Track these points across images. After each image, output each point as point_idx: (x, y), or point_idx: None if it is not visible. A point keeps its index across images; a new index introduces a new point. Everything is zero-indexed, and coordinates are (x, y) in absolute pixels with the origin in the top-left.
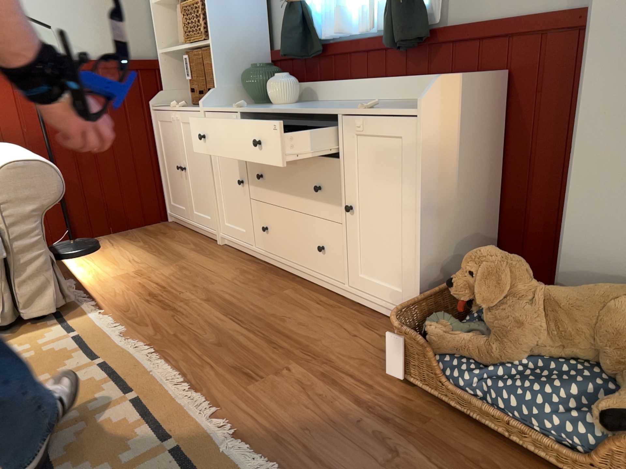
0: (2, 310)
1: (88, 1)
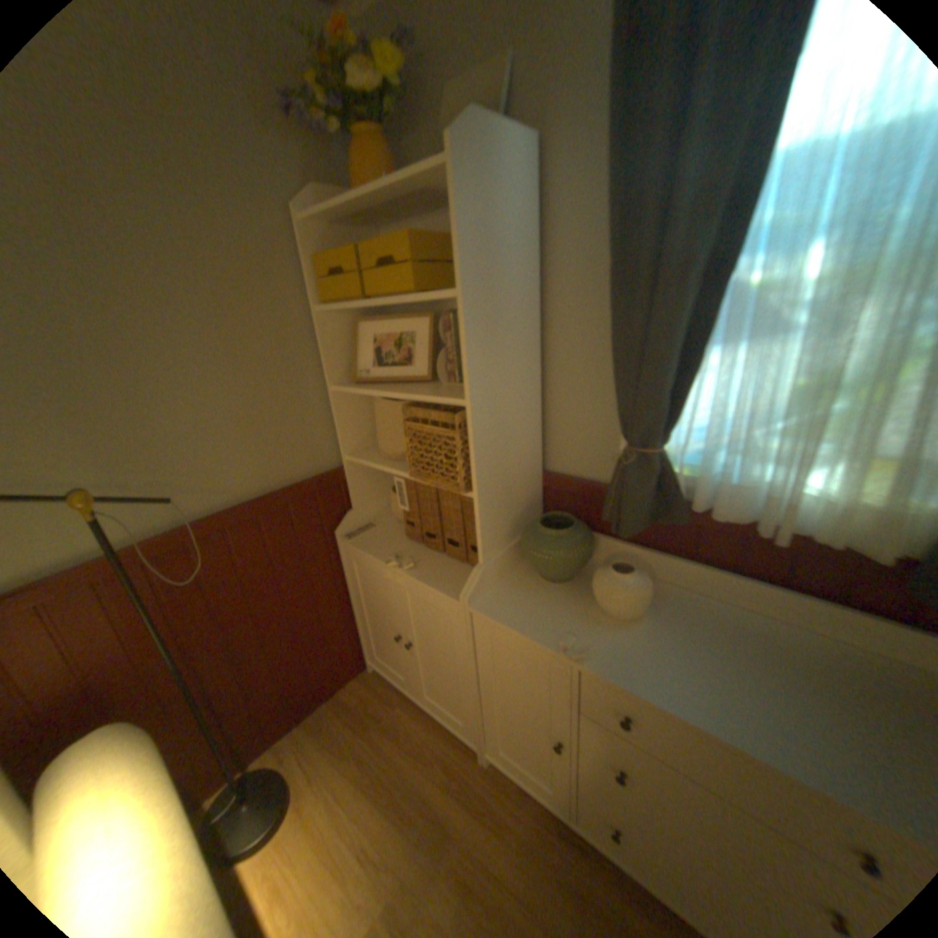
0: None
1: (226, 406)
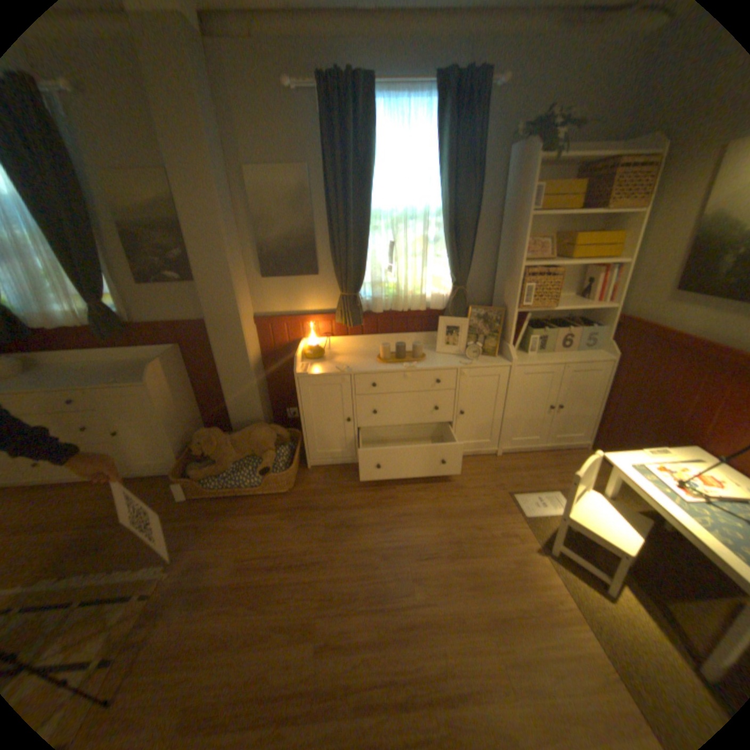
0: None
1: None
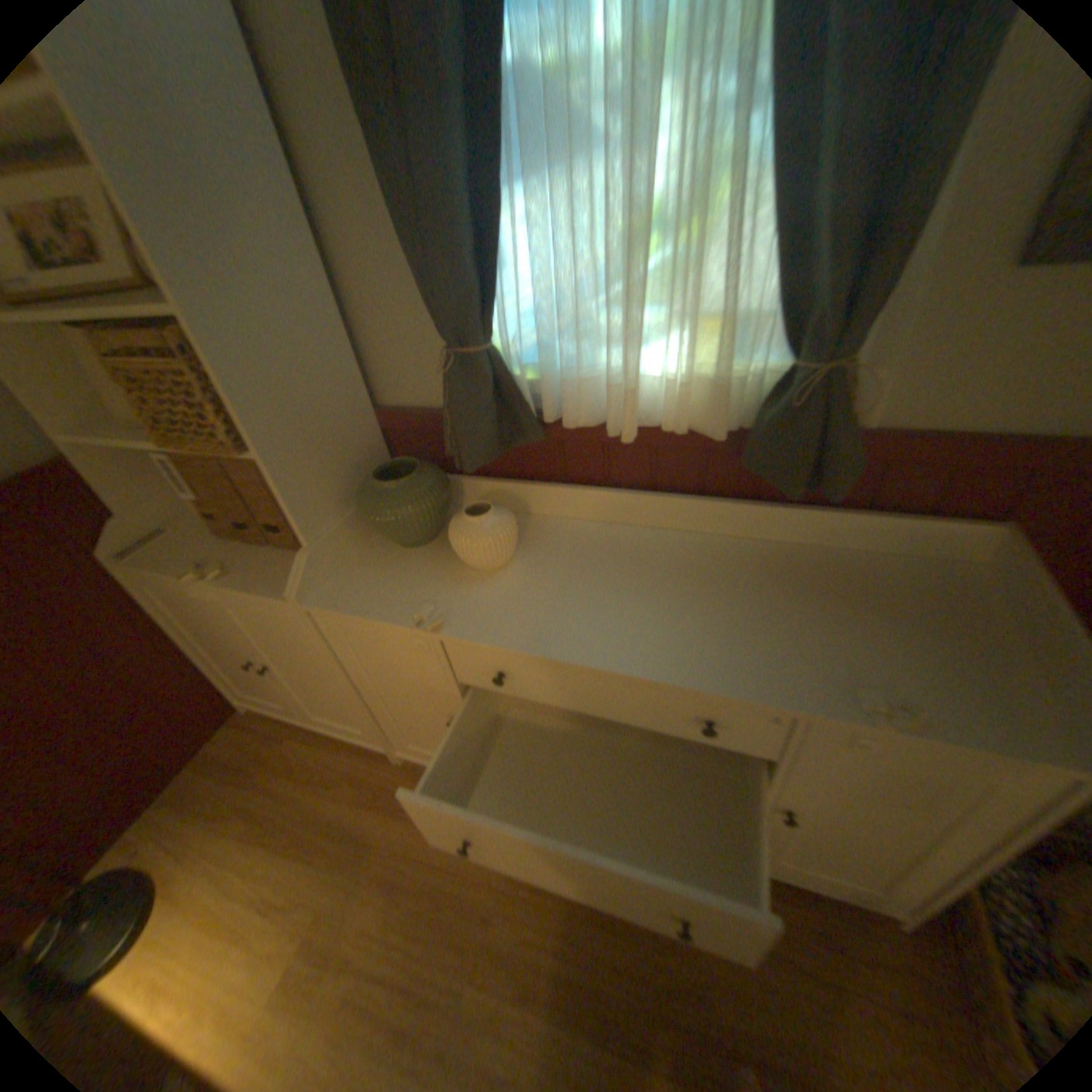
0: None
1: None
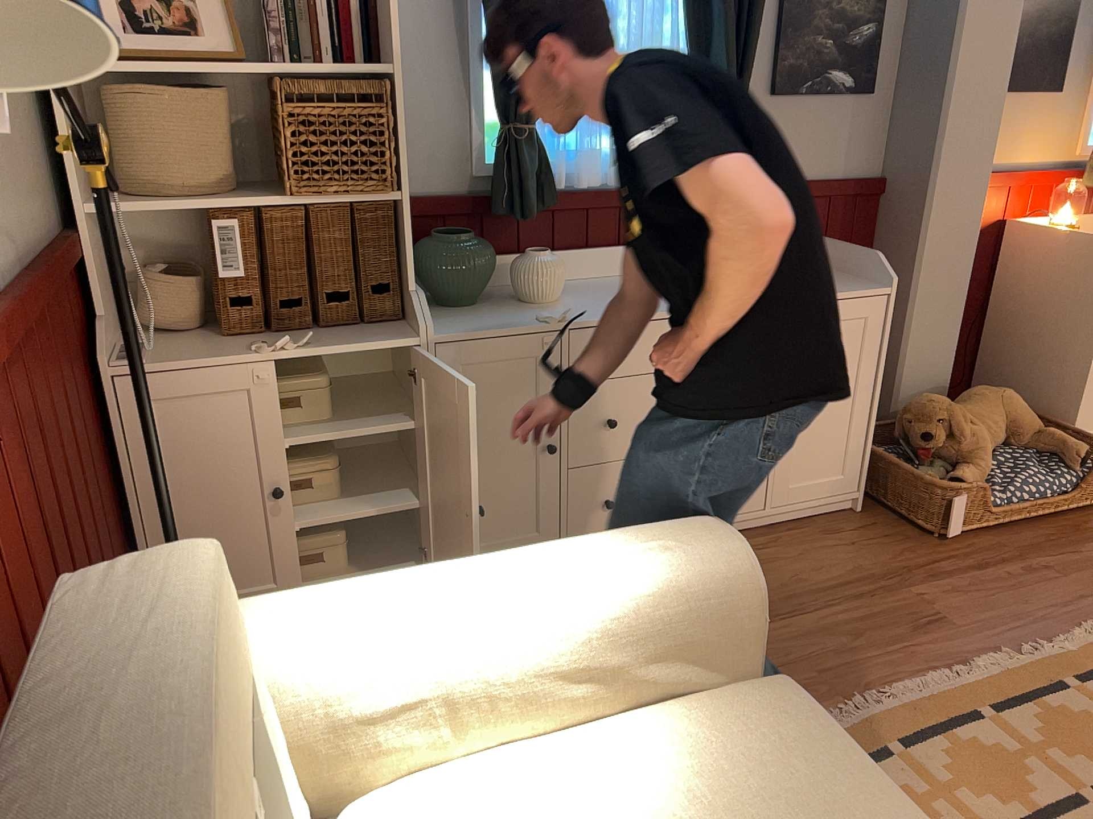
0: None
1: None
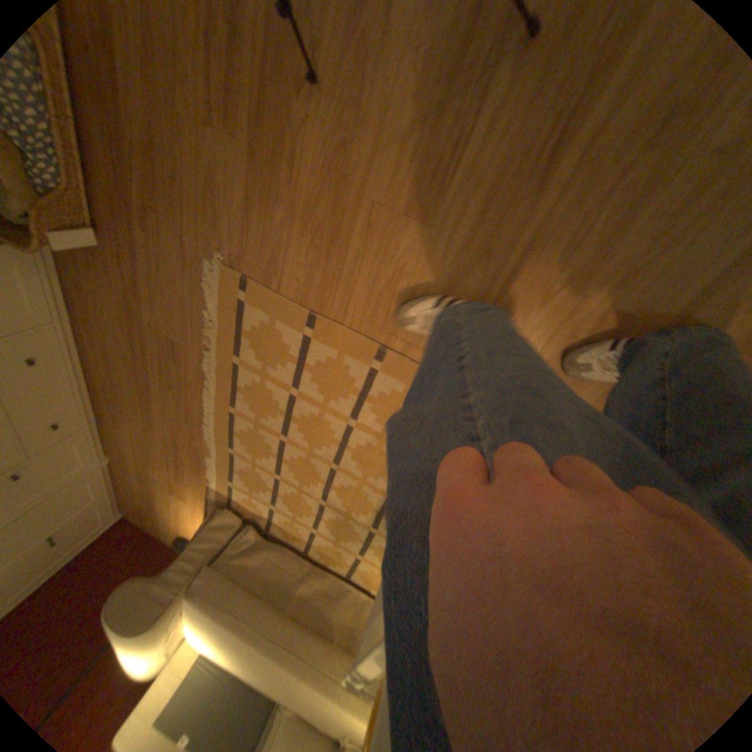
0: (241, 535)
1: None
